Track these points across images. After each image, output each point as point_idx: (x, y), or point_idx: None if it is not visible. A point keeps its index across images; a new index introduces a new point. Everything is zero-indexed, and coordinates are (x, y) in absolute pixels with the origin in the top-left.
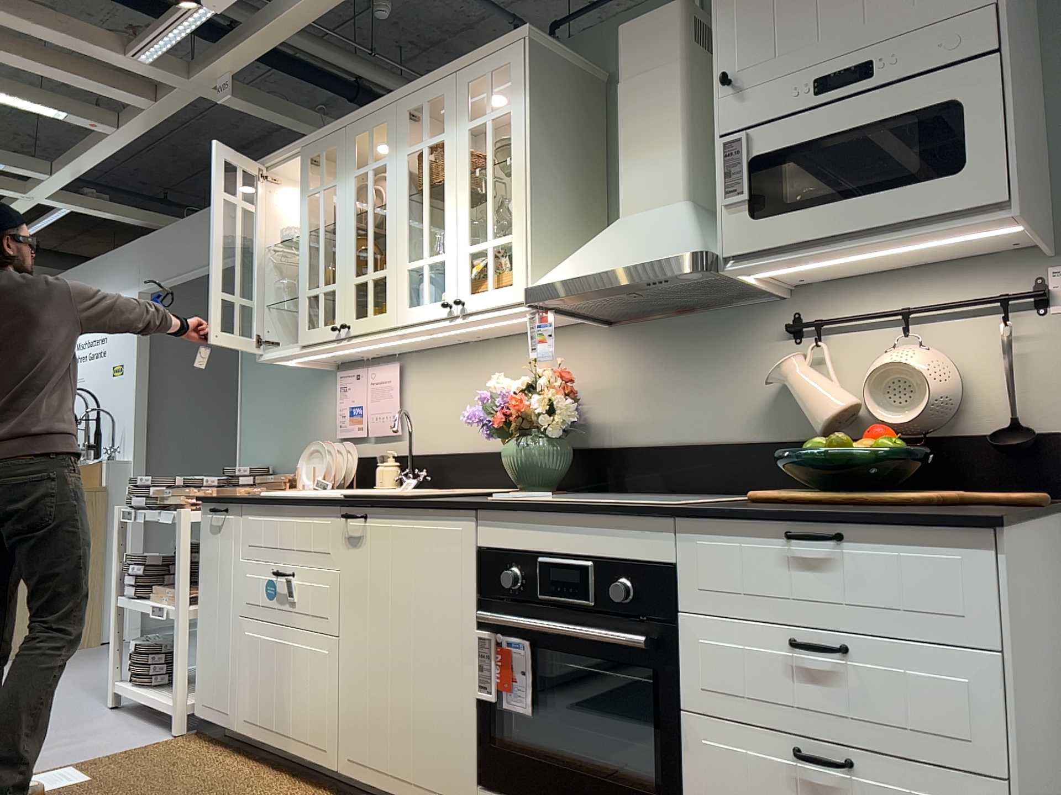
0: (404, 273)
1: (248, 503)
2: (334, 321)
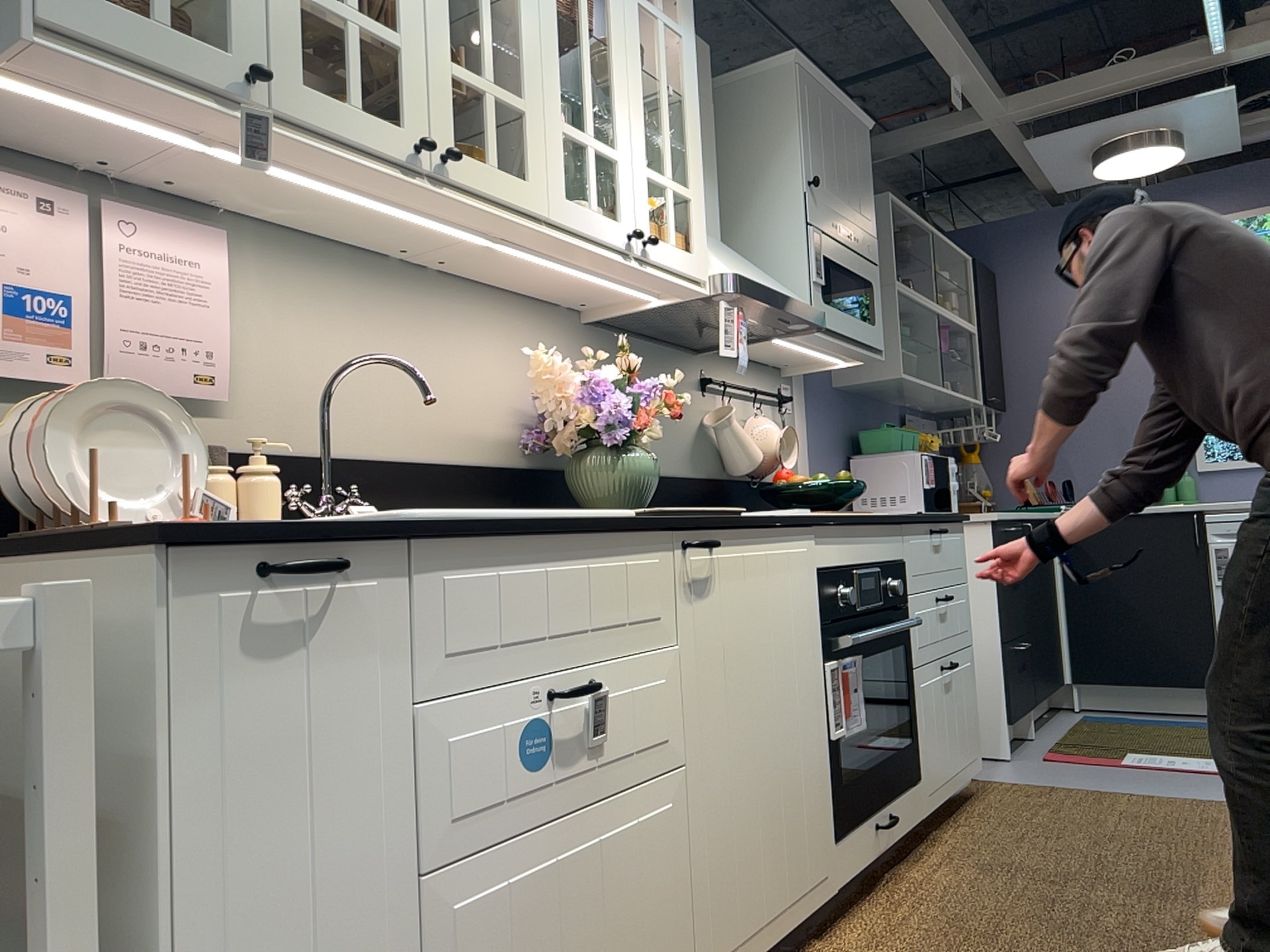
0: (560, 136)
1: (452, 534)
2: (399, 121)
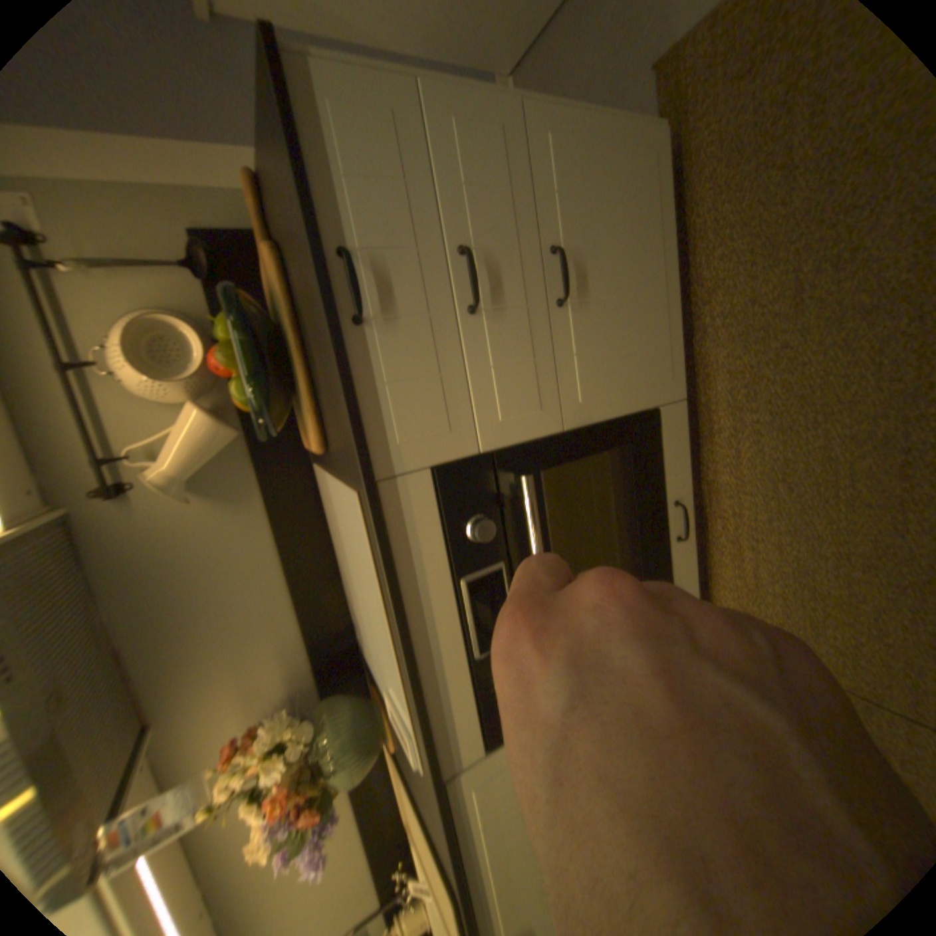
0: None
1: None
2: None
